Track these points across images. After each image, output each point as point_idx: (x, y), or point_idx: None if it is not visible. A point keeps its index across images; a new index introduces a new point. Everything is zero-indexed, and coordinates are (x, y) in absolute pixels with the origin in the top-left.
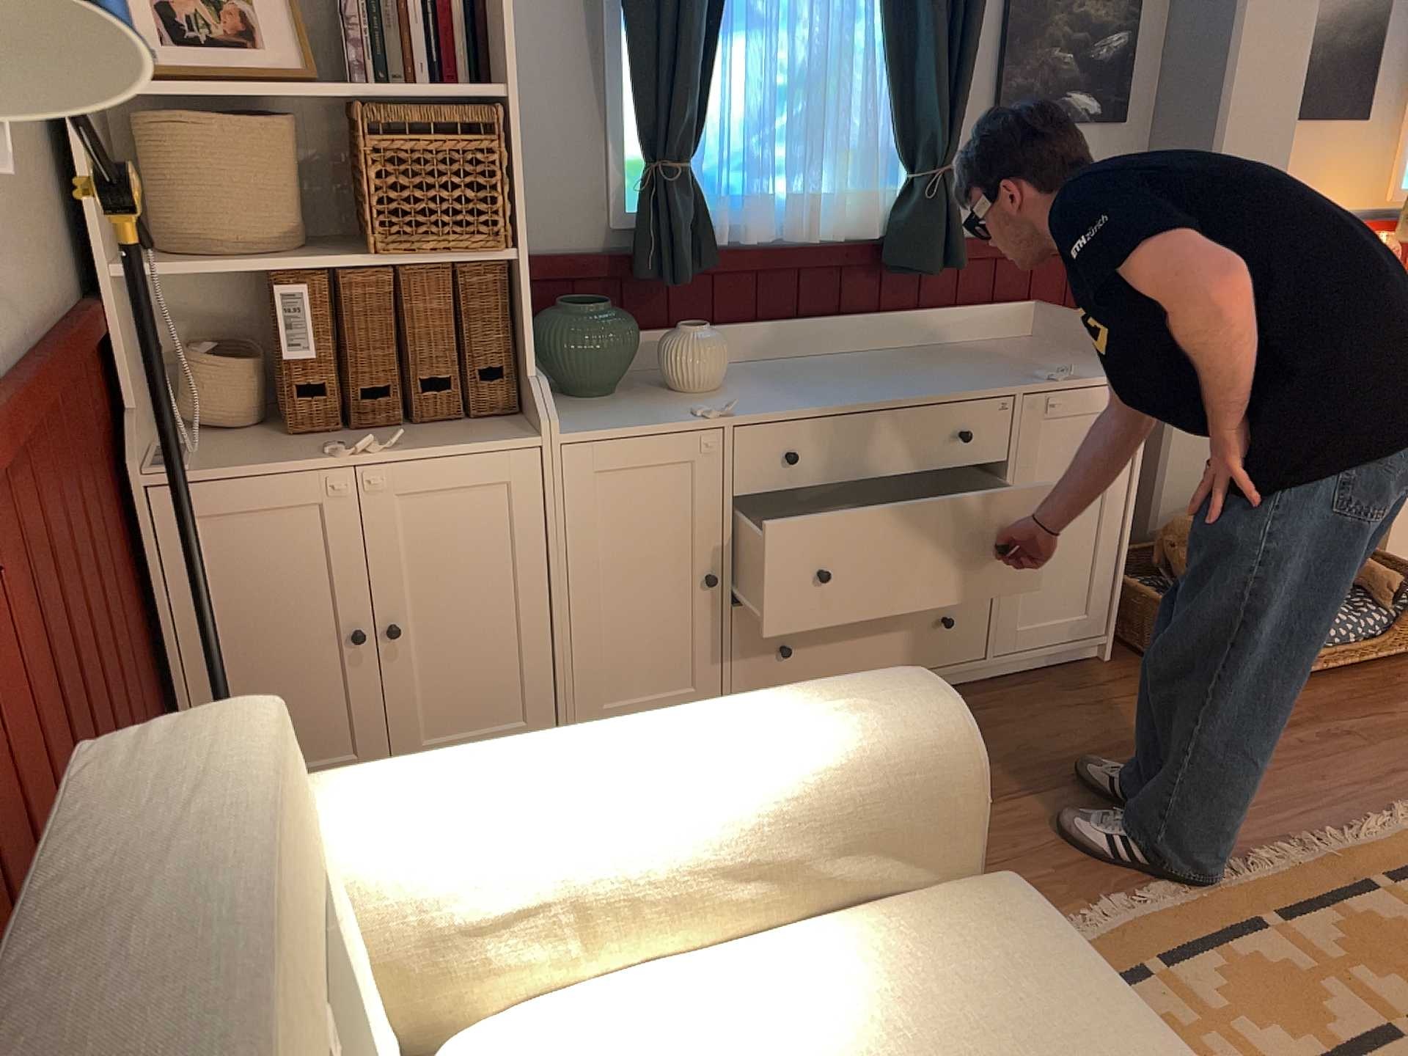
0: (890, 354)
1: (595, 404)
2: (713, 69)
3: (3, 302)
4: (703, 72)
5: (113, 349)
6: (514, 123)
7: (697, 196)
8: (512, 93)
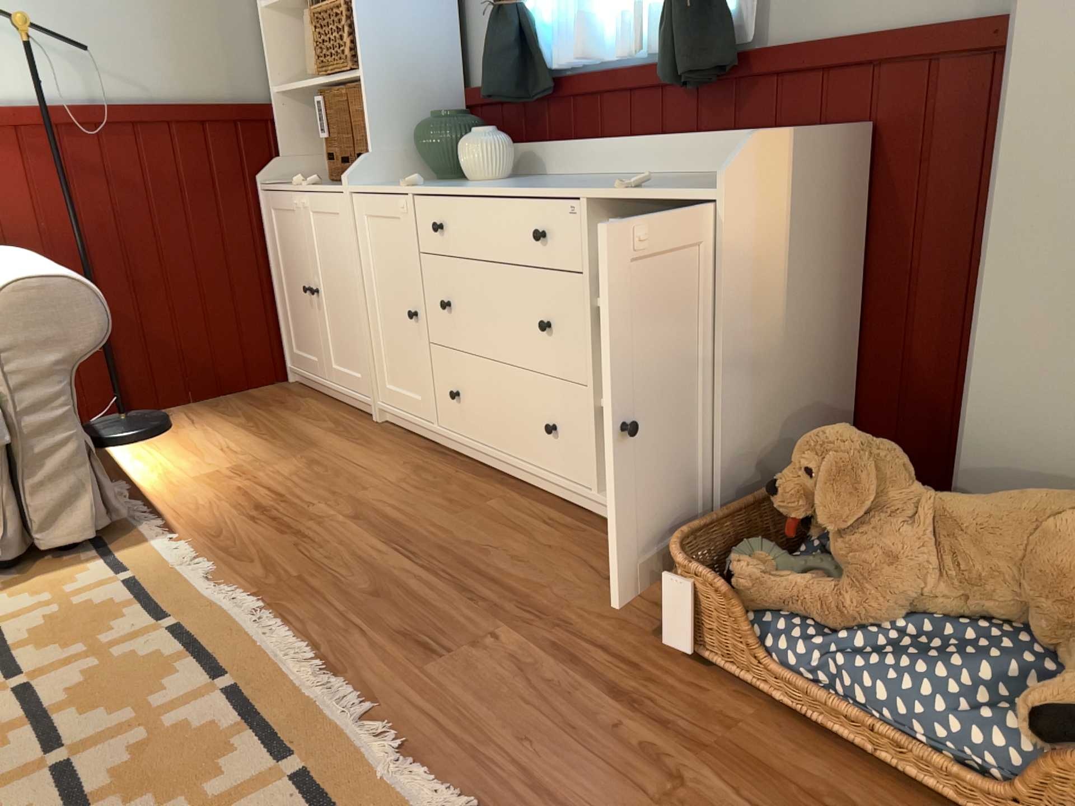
0: (667, 176)
1: (426, 182)
2: None
3: (134, 85)
4: None
5: (277, 129)
6: None
7: (523, 30)
8: None
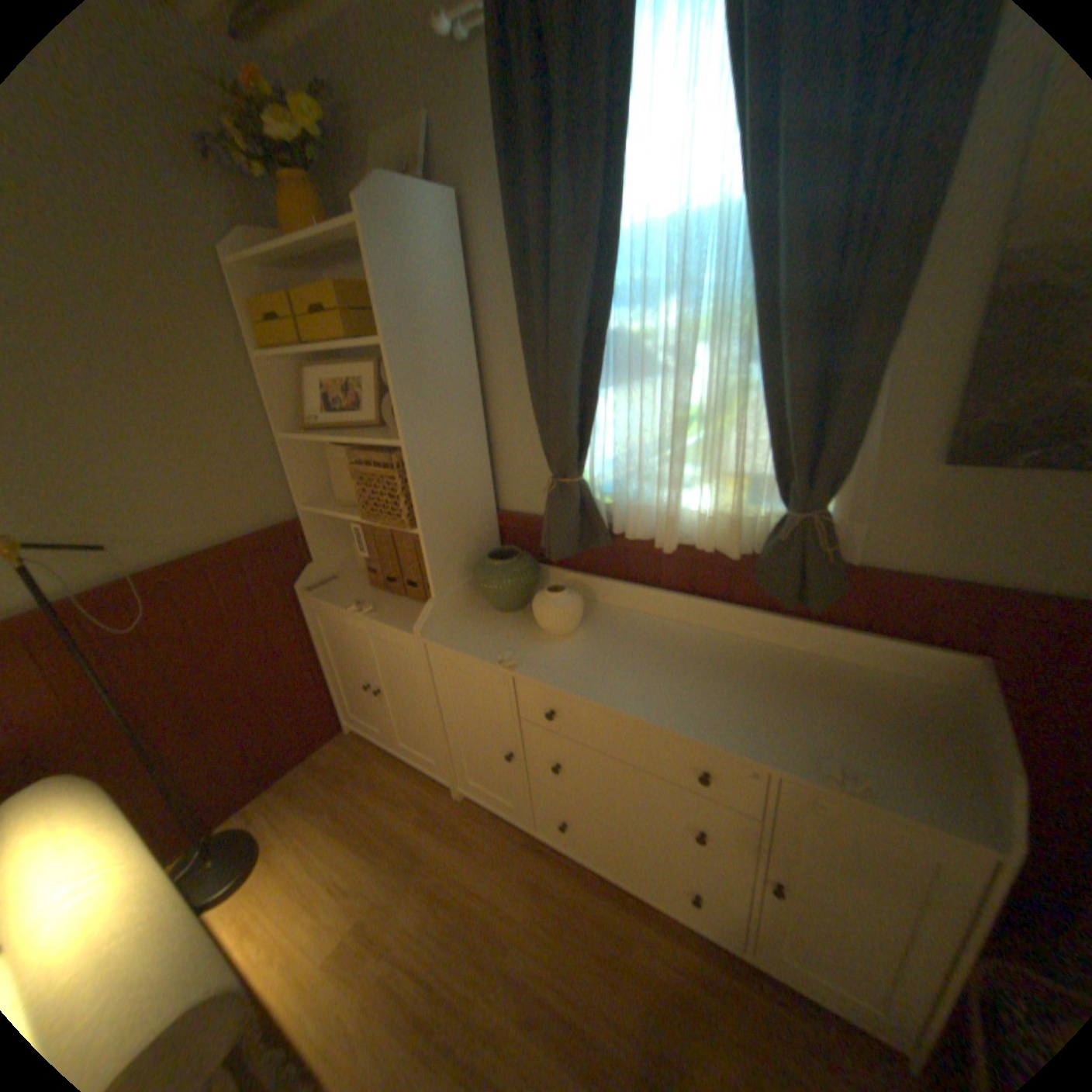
0: (760, 652)
1: (492, 618)
2: (599, 411)
3: (155, 542)
4: (584, 415)
5: (307, 536)
6: (409, 461)
7: (588, 500)
8: (406, 444)
